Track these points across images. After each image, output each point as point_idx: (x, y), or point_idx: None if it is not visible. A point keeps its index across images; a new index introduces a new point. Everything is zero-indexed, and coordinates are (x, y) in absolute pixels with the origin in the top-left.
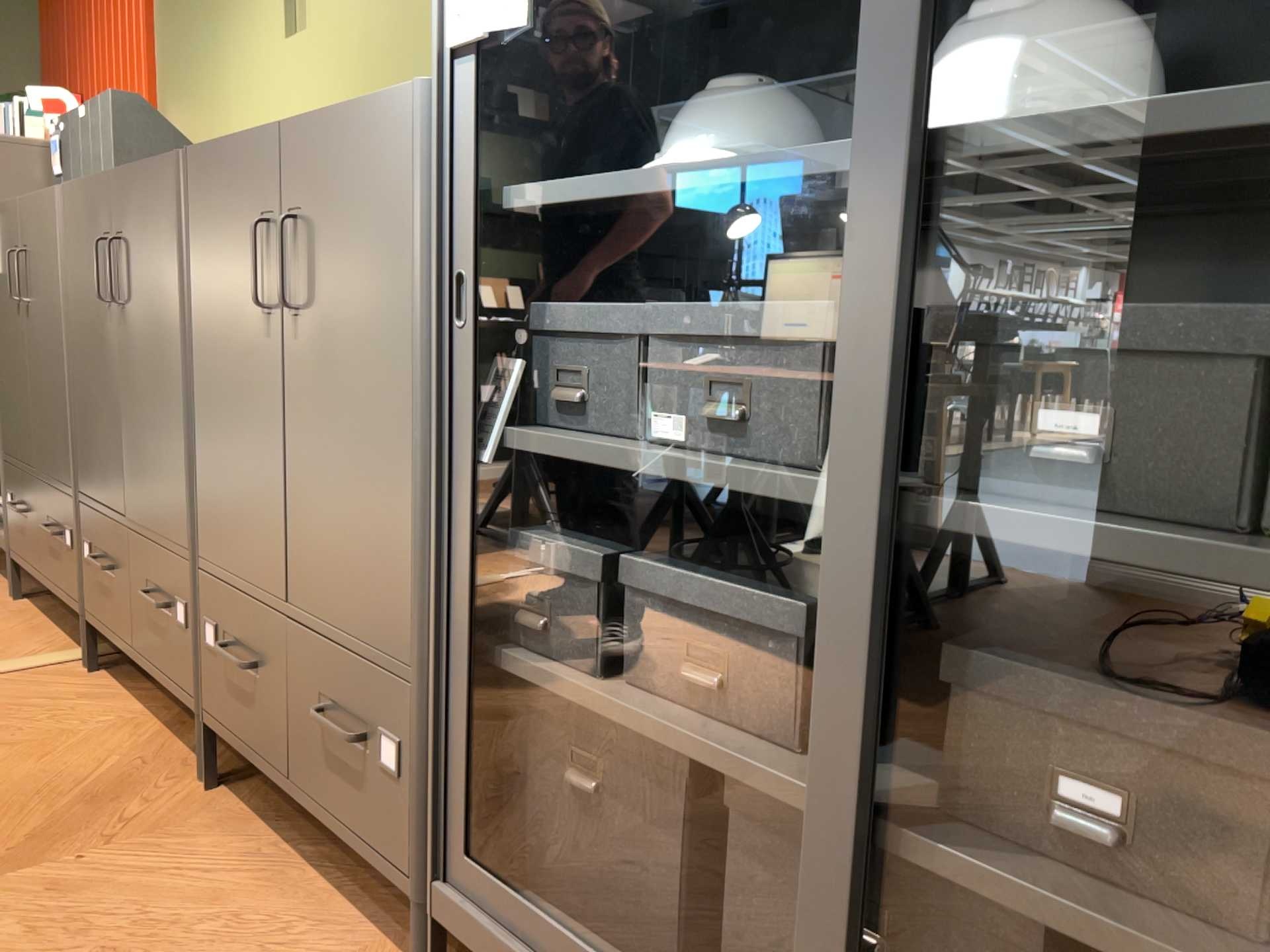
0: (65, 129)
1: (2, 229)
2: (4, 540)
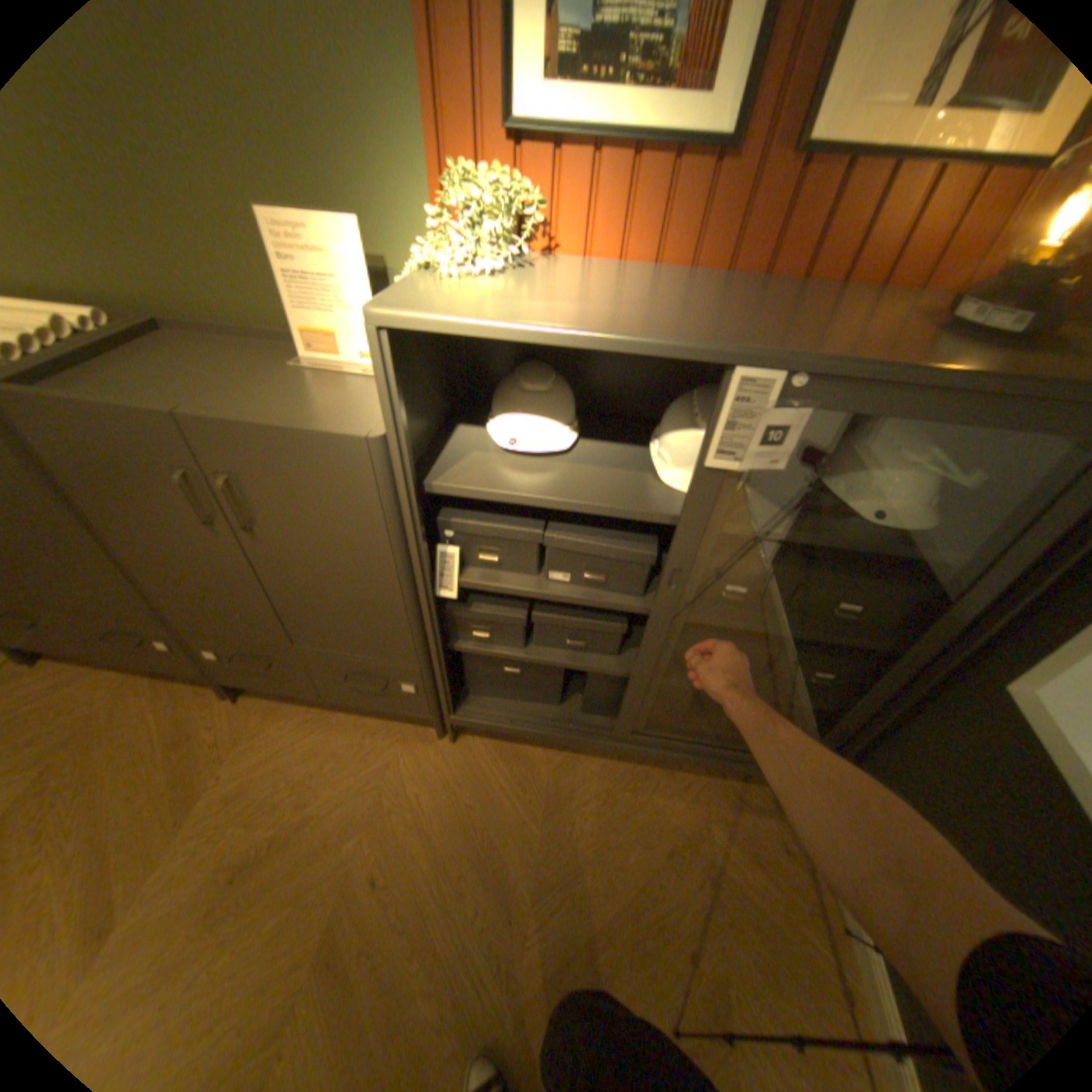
0: None
1: None
2: None
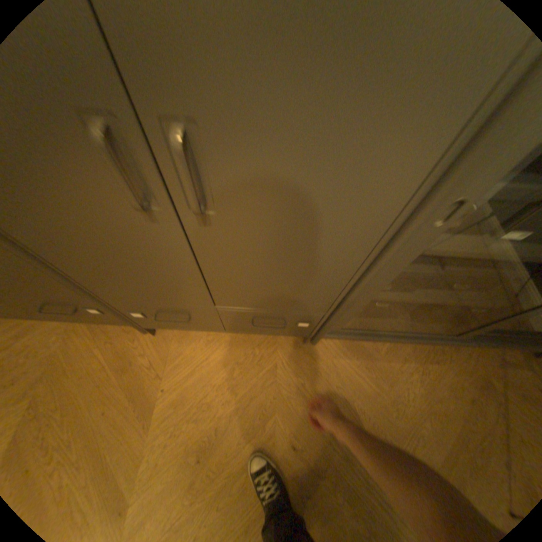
0: None
1: None
2: None
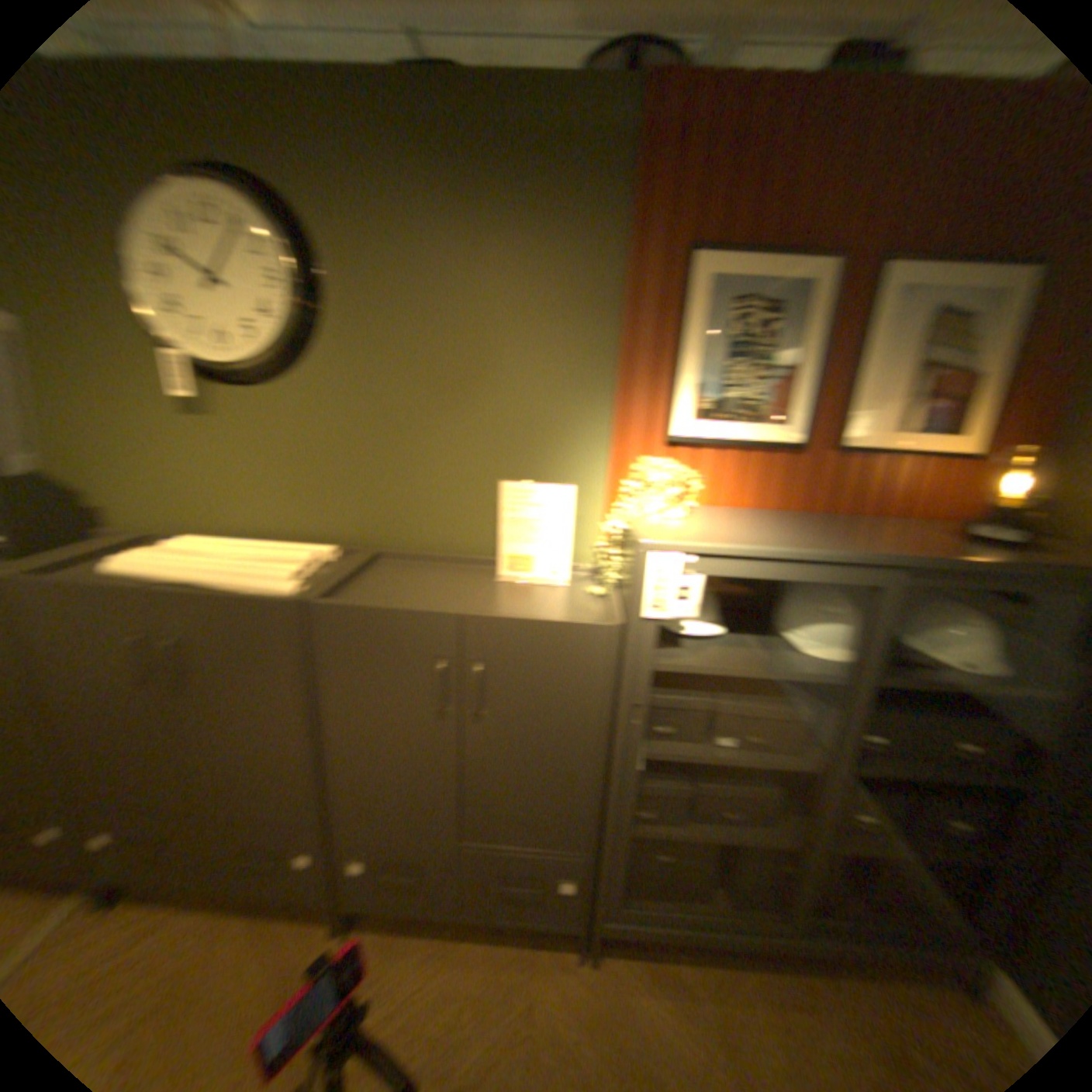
0: None
1: None
2: None
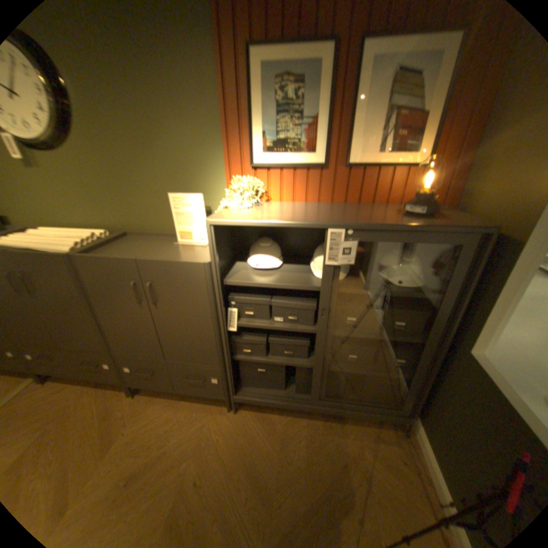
0: None
1: None
2: None
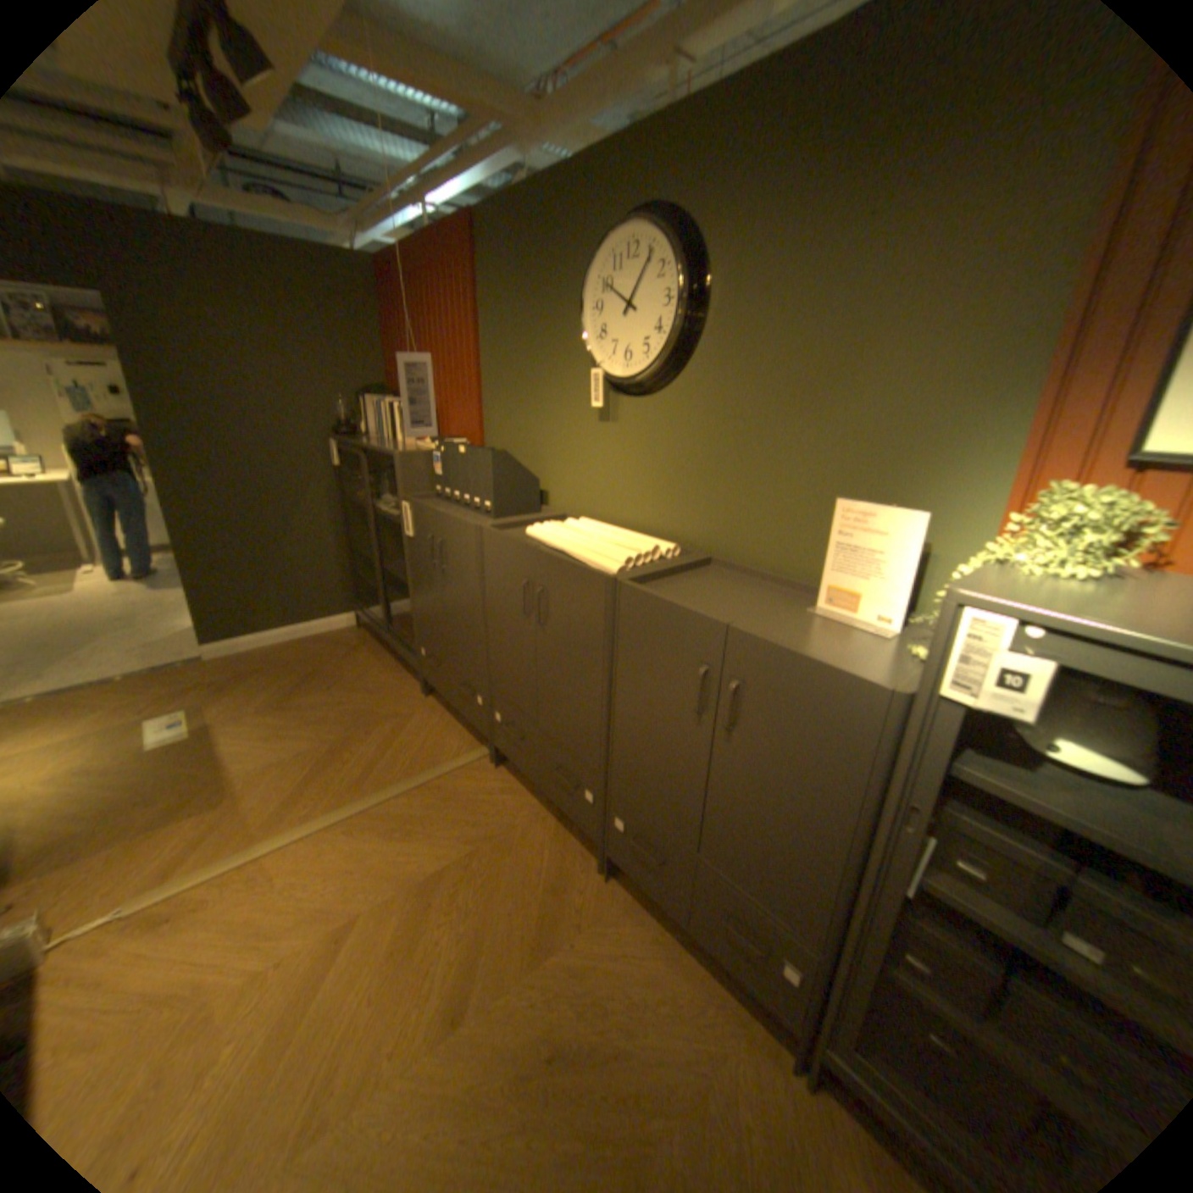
0: (444, 449)
1: (417, 514)
2: (416, 664)
